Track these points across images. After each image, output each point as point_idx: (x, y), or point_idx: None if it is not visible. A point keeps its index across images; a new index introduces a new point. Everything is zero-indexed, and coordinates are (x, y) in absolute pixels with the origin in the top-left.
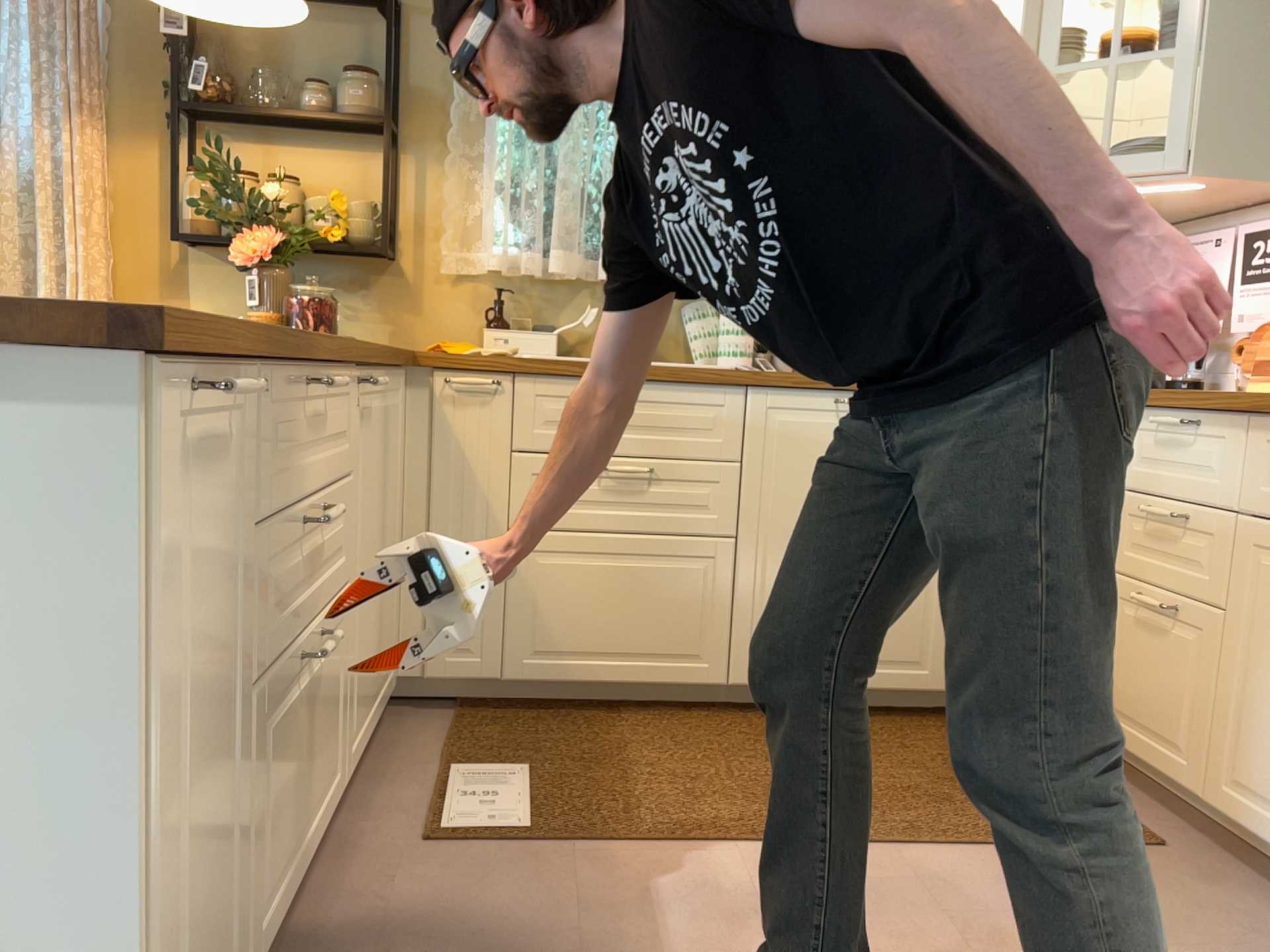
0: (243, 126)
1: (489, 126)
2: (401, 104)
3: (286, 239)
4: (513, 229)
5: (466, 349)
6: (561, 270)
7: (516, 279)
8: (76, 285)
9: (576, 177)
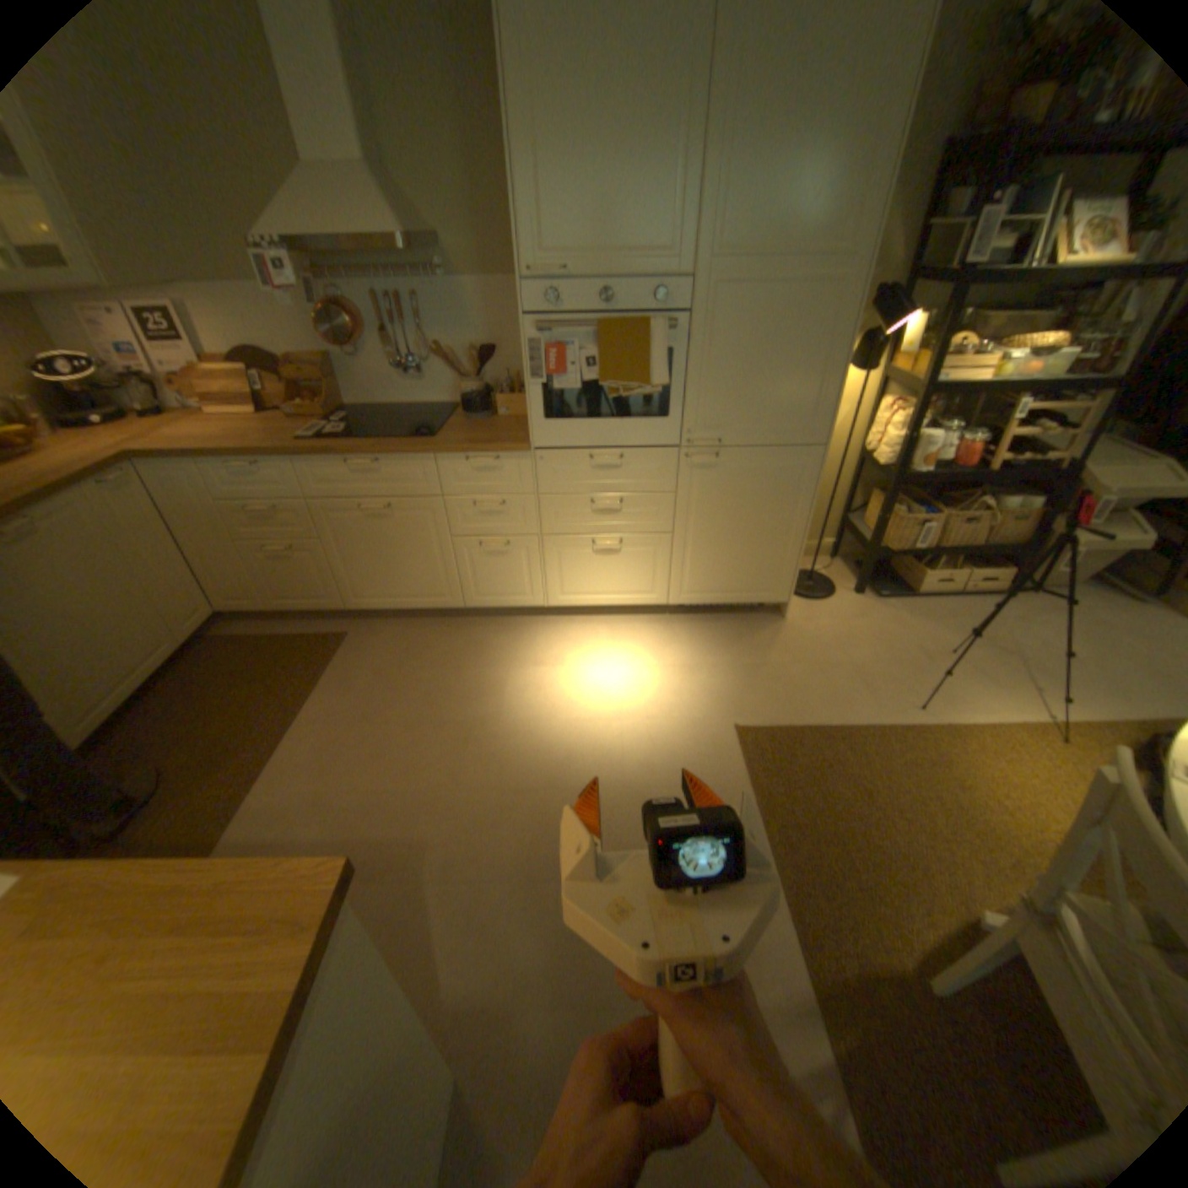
0: None
1: None
2: None
3: None
4: None
5: None
6: None
7: None
8: None
9: None
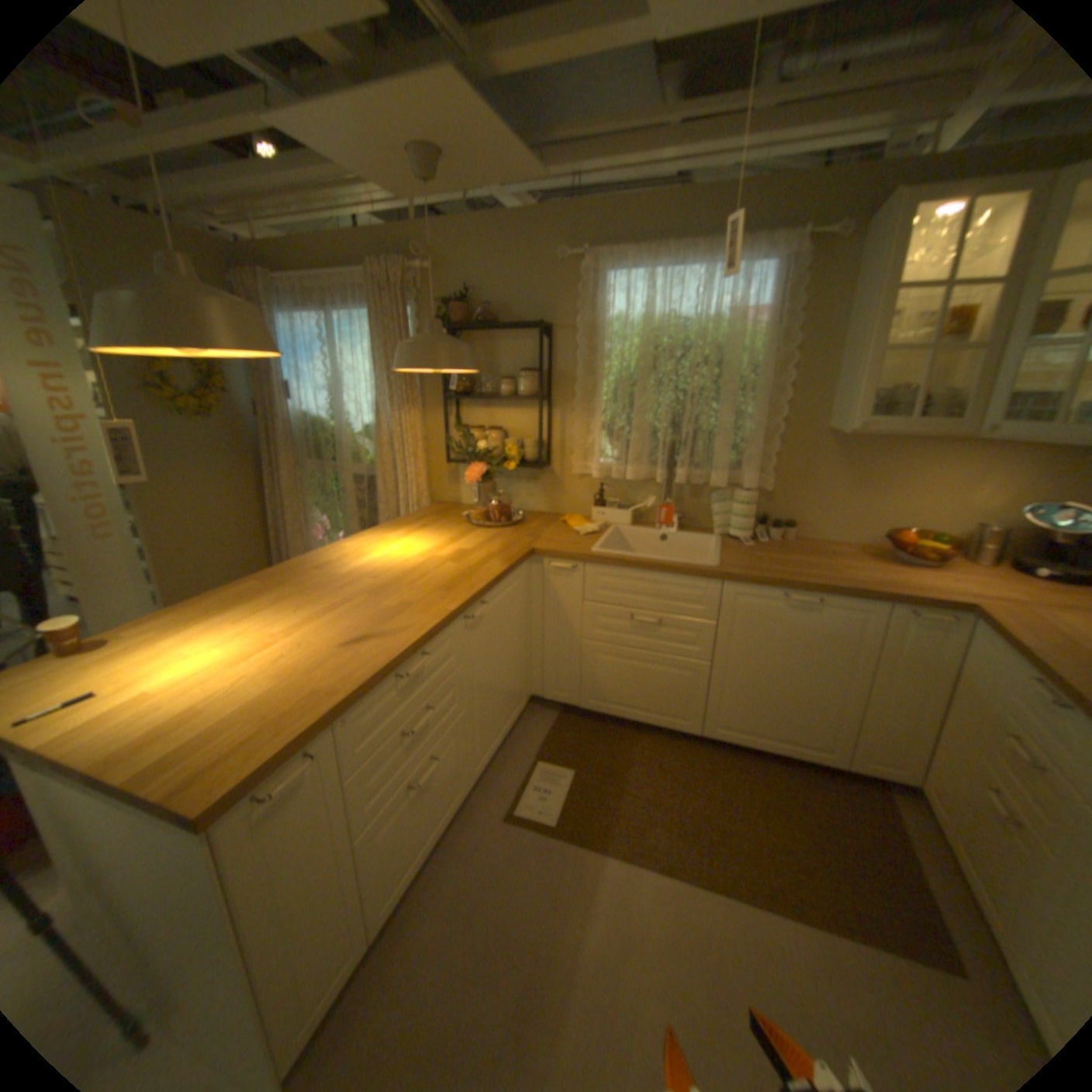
0: (477, 398)
1: (598, 390)
2: (551, 380)
3: (488, 470)
4: (610, 449)
5: (577, 524)
6: (632, 479)
7: (612, 476)
8: (409, 484)
9: (643, 423)
